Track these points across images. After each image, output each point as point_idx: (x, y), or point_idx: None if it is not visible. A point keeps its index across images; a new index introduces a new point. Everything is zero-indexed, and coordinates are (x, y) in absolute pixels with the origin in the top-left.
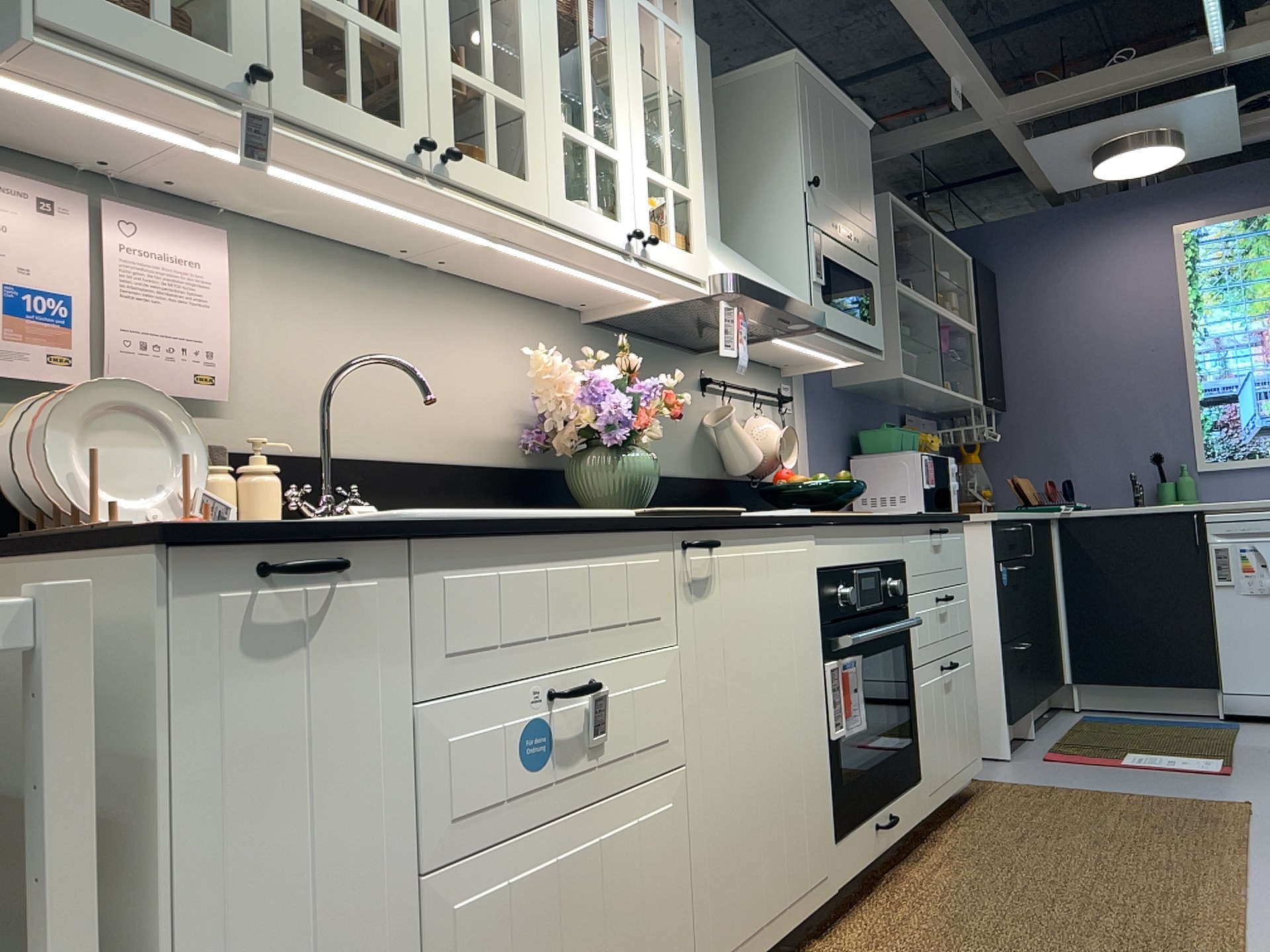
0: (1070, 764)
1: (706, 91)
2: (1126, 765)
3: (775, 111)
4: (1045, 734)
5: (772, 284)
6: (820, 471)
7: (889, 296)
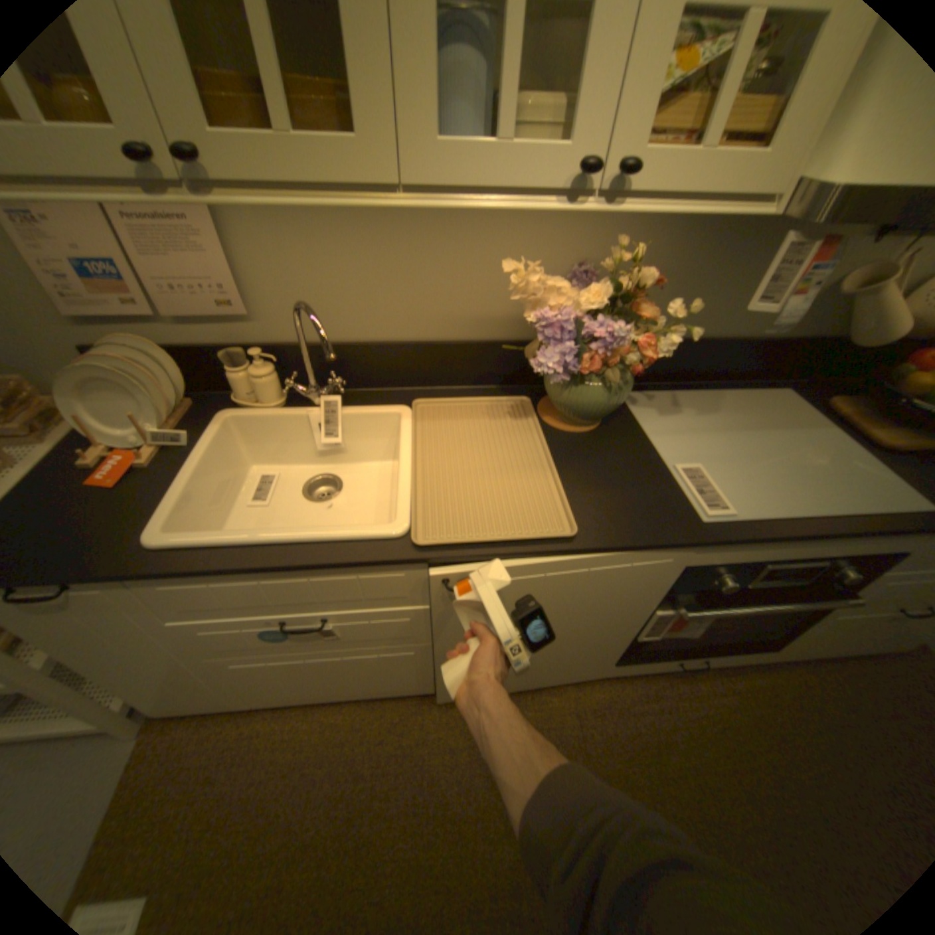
0: None
1: None
2: None
3: None
4: None
5: None
6: None
7: None
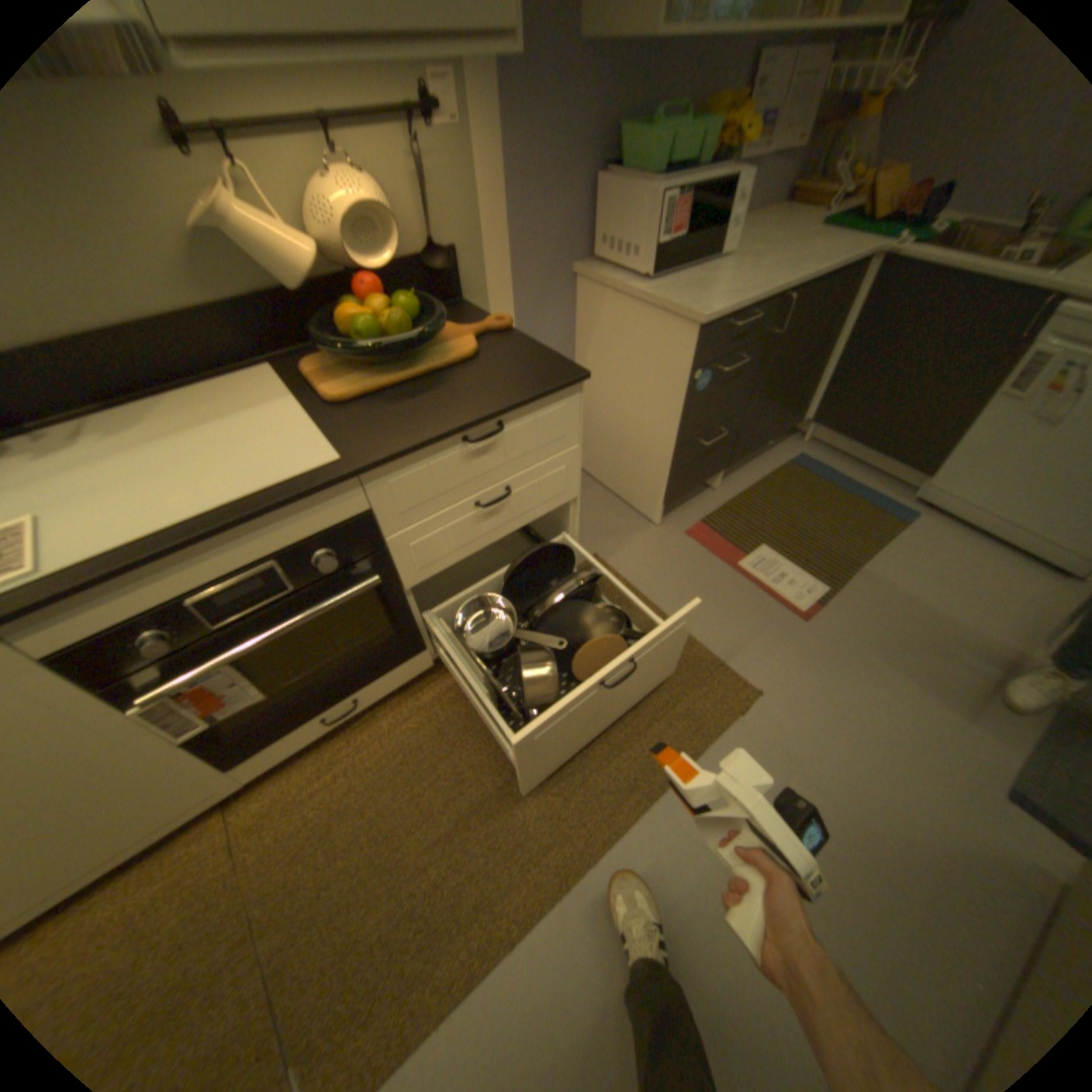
0: (695, 550)
1: None
2: (736, 571)
3: None
4: (731, 484)
5: None
6: (524, 208)
7: None
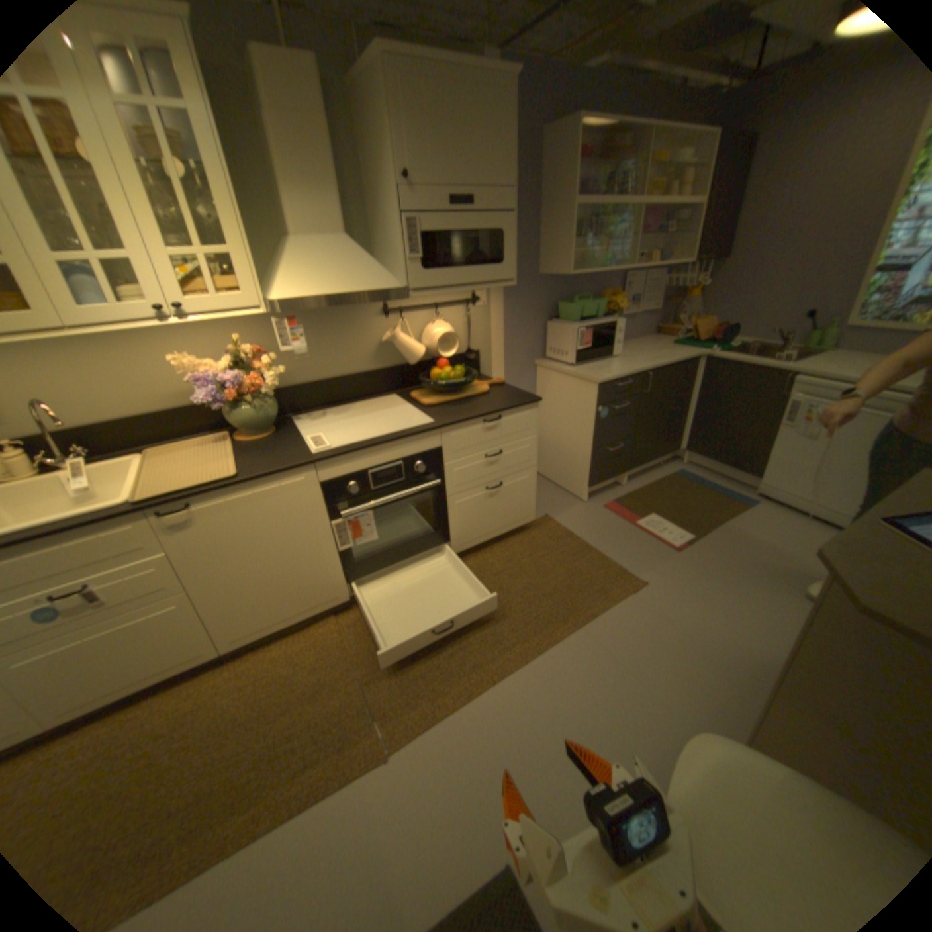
0: (609, 516)
1: (308, 106)
2: (635, 526)
3: (378, 105)
4: (634, 484)
5: (343, 283)
6: (512, 336)
7: (580, 205)
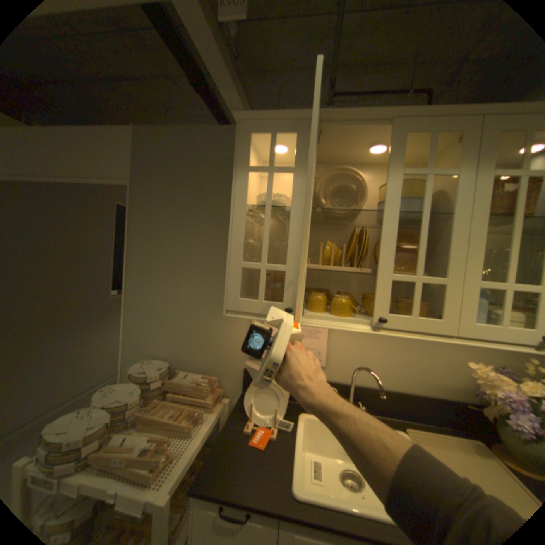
0: None
1: None
2: None
3: None
4: None
5: None
6: None
7: None
